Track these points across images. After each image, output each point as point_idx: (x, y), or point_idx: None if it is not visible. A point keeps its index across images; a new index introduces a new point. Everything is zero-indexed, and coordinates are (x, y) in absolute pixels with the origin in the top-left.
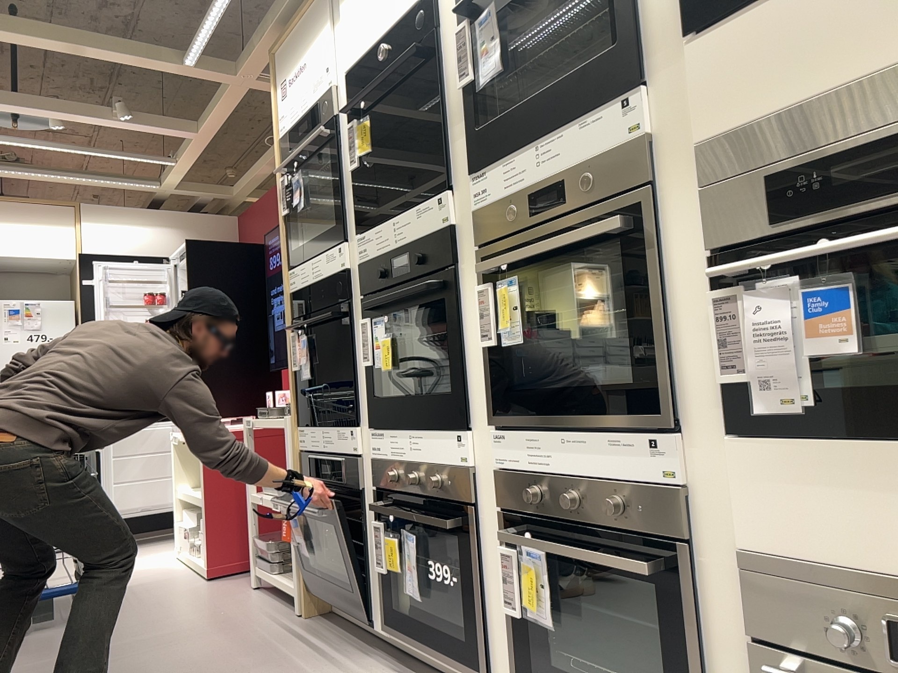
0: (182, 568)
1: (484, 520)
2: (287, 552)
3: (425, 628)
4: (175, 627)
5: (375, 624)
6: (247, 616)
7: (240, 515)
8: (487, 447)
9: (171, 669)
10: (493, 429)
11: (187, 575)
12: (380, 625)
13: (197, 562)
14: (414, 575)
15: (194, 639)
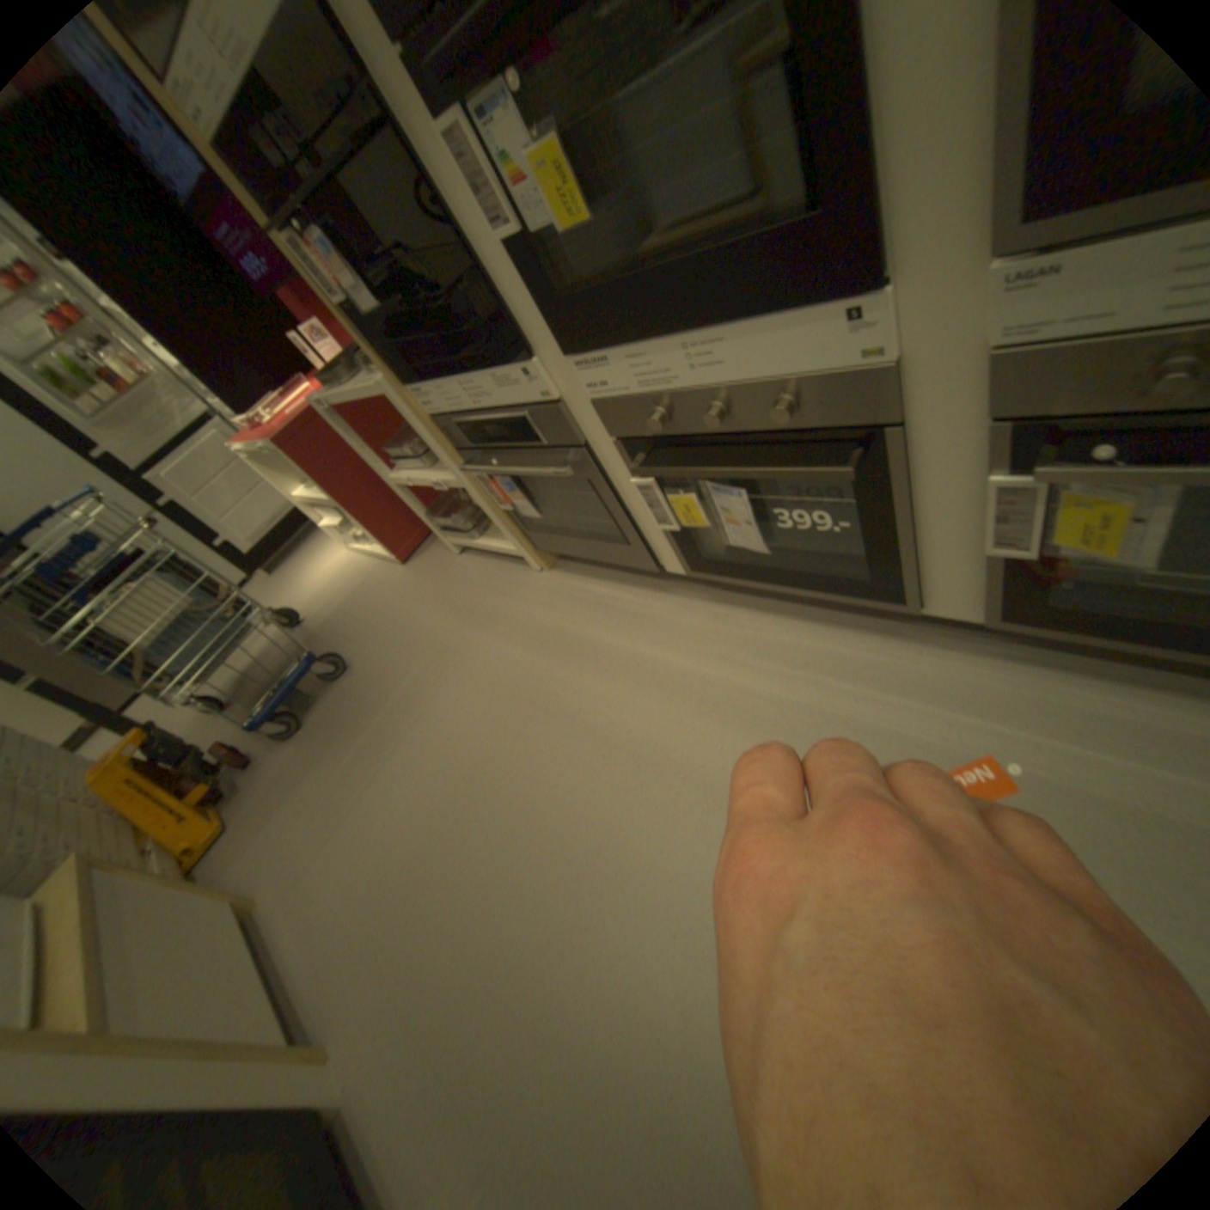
0: (365, 561)
1: (921, 437)
2: (474, 513)
3: (772, 569)
4: (432, 646)
5: (668, 567)
6: (488, 595)
7: (384, 495)
8: (949, 305)
9: (483, 707)
10: (997, 256)
11: (378, 568)
12: (676, 569)
13: (377, 553)
14: (748, 528)
15: (466, 653)
